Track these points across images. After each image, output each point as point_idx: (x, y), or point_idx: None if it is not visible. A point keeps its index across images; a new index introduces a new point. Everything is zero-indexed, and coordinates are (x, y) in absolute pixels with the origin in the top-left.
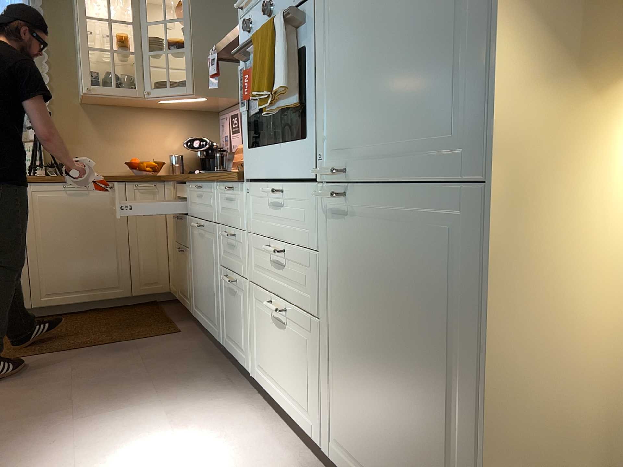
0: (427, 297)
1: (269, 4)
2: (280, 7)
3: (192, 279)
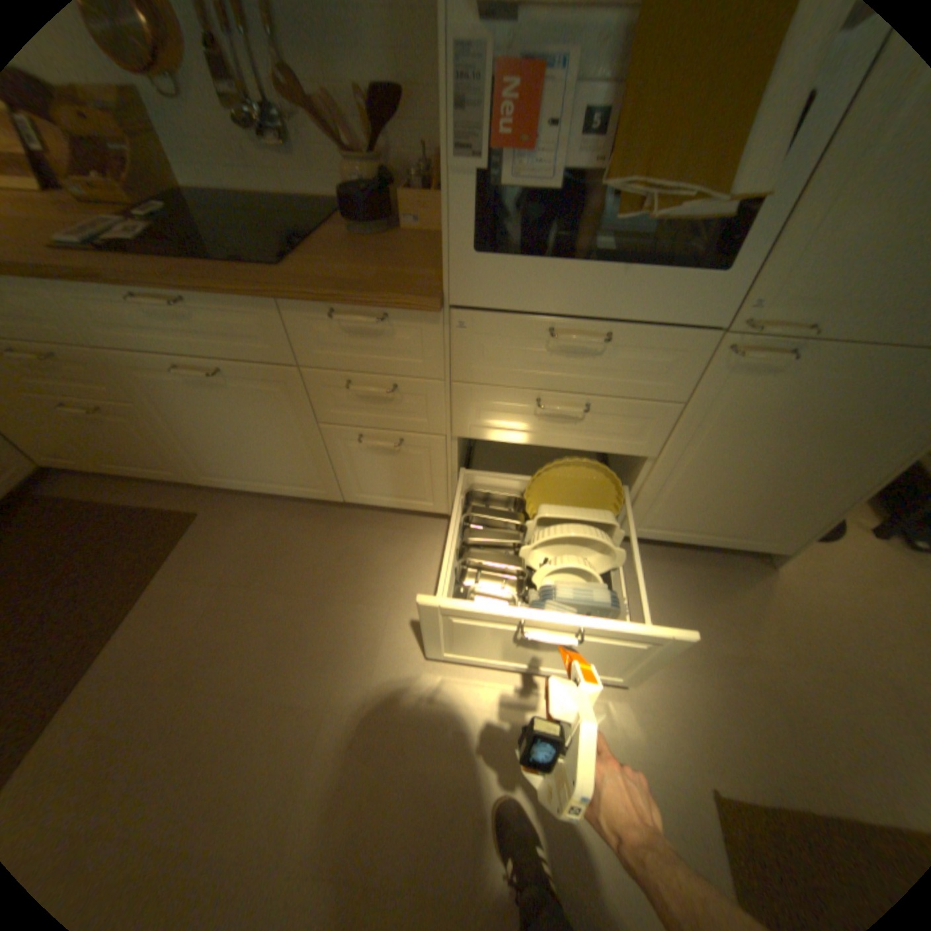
0: (865, 429)
1: None
2: None
3: (173, 444)
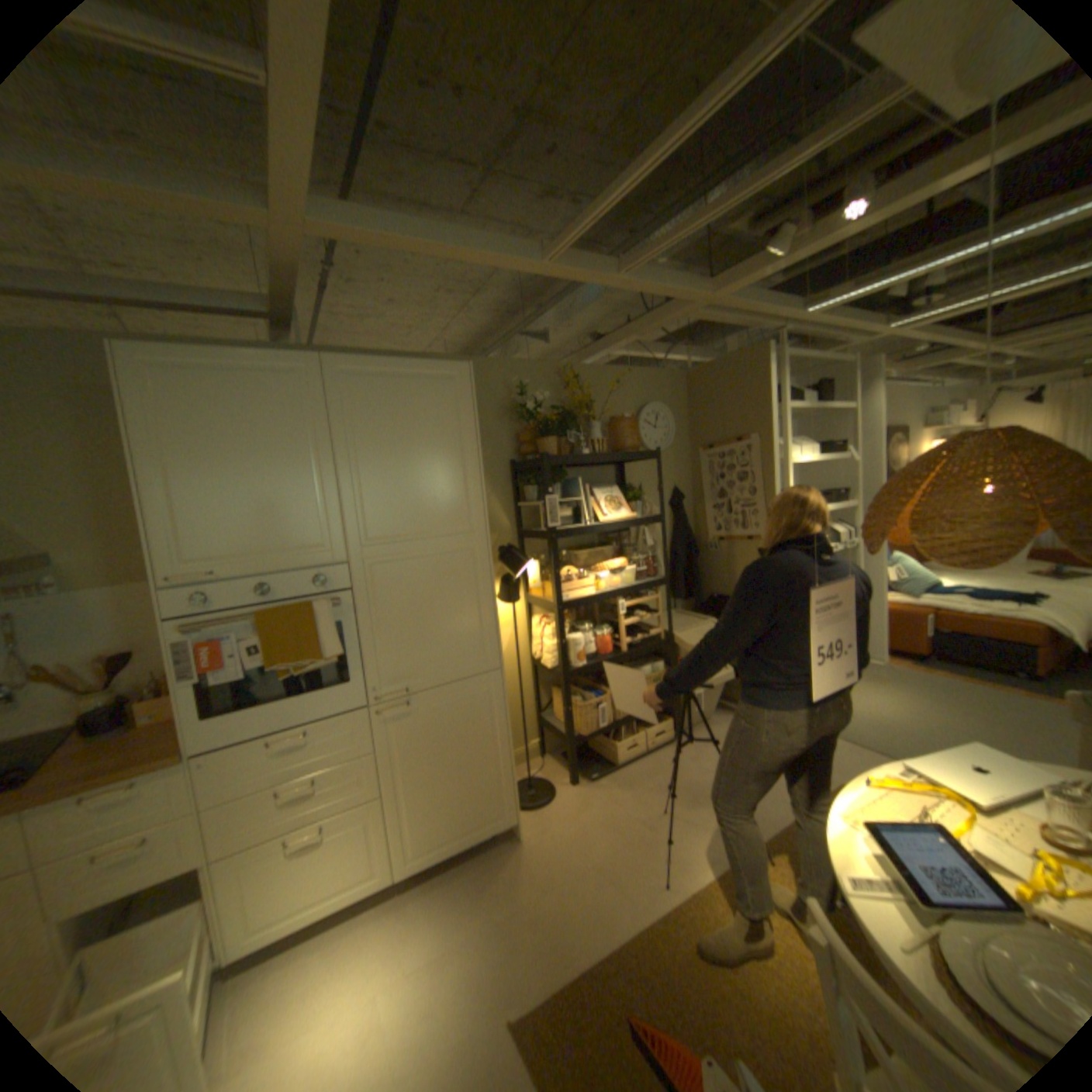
0: (472, 724)
1: (267, 588)
2: (281, 591)
3: None
